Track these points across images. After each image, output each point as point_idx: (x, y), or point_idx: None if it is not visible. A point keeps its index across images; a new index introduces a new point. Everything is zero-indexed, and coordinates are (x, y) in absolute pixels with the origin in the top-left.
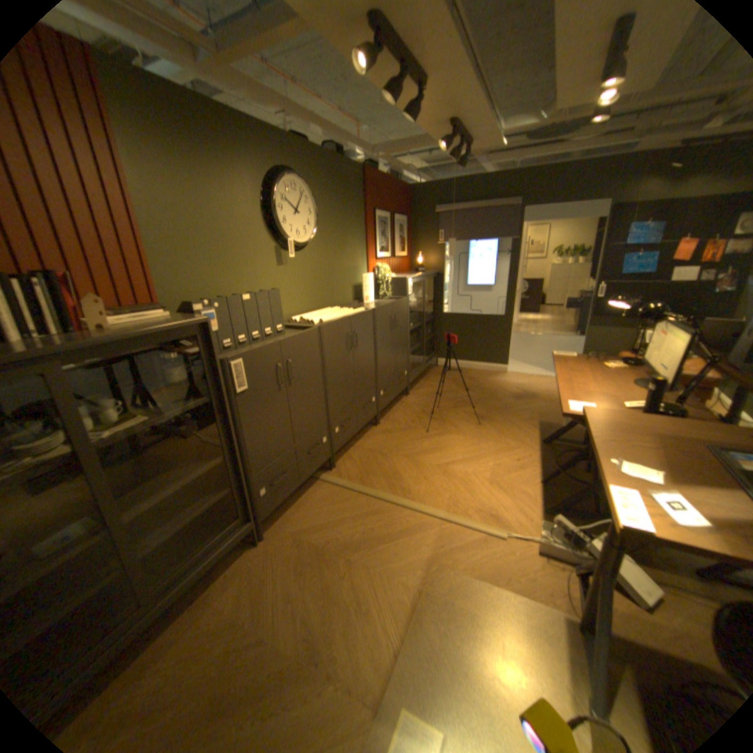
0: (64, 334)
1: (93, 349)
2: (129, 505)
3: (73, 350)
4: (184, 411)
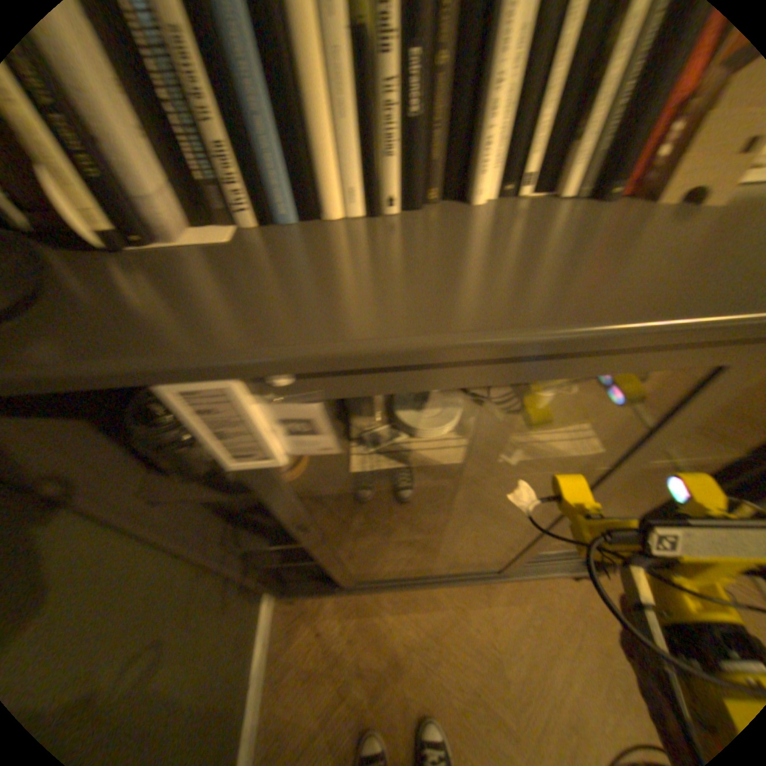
0: (586, 203)
1: (660, 329)
2: (479, 509)
3: (612, 336)
4: (678, 463)
